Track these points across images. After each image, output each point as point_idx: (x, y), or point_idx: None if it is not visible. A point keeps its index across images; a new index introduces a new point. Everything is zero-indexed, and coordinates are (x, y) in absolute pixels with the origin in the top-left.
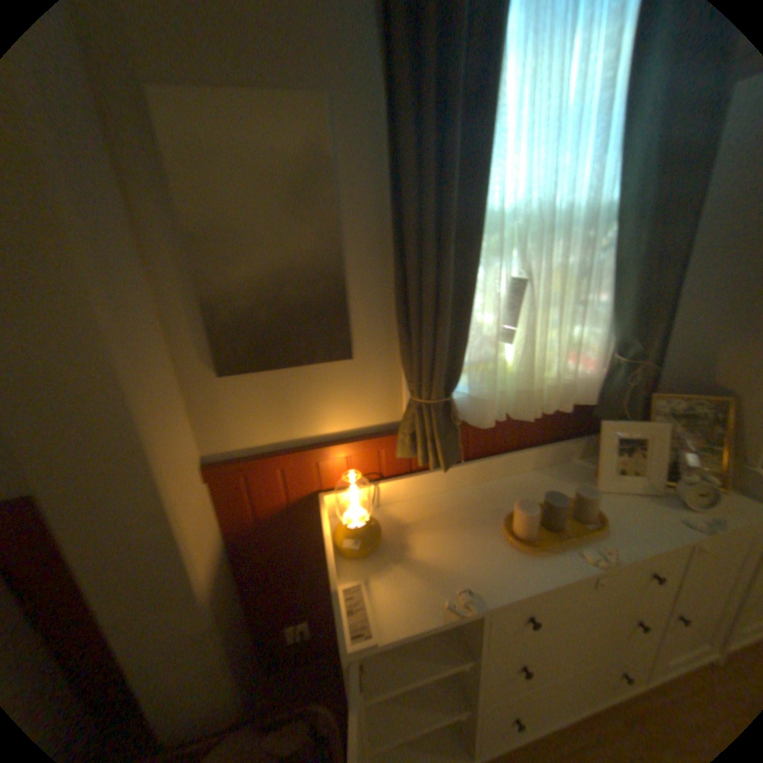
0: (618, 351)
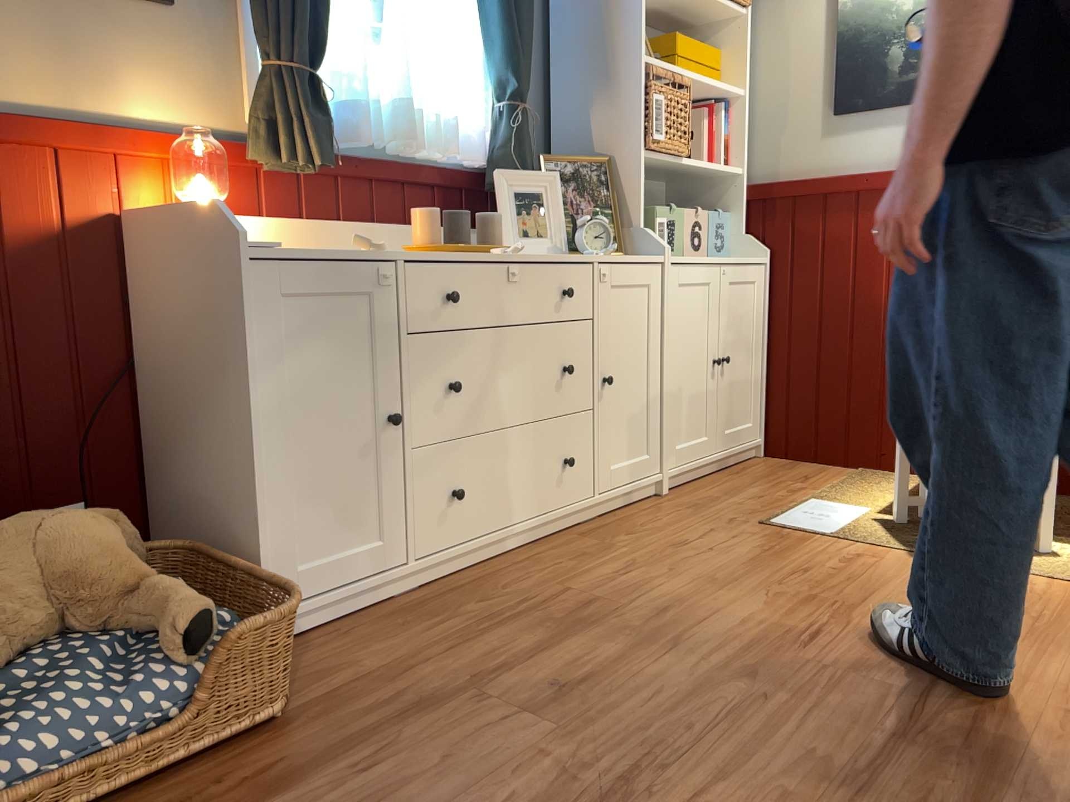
0: (497, 99)
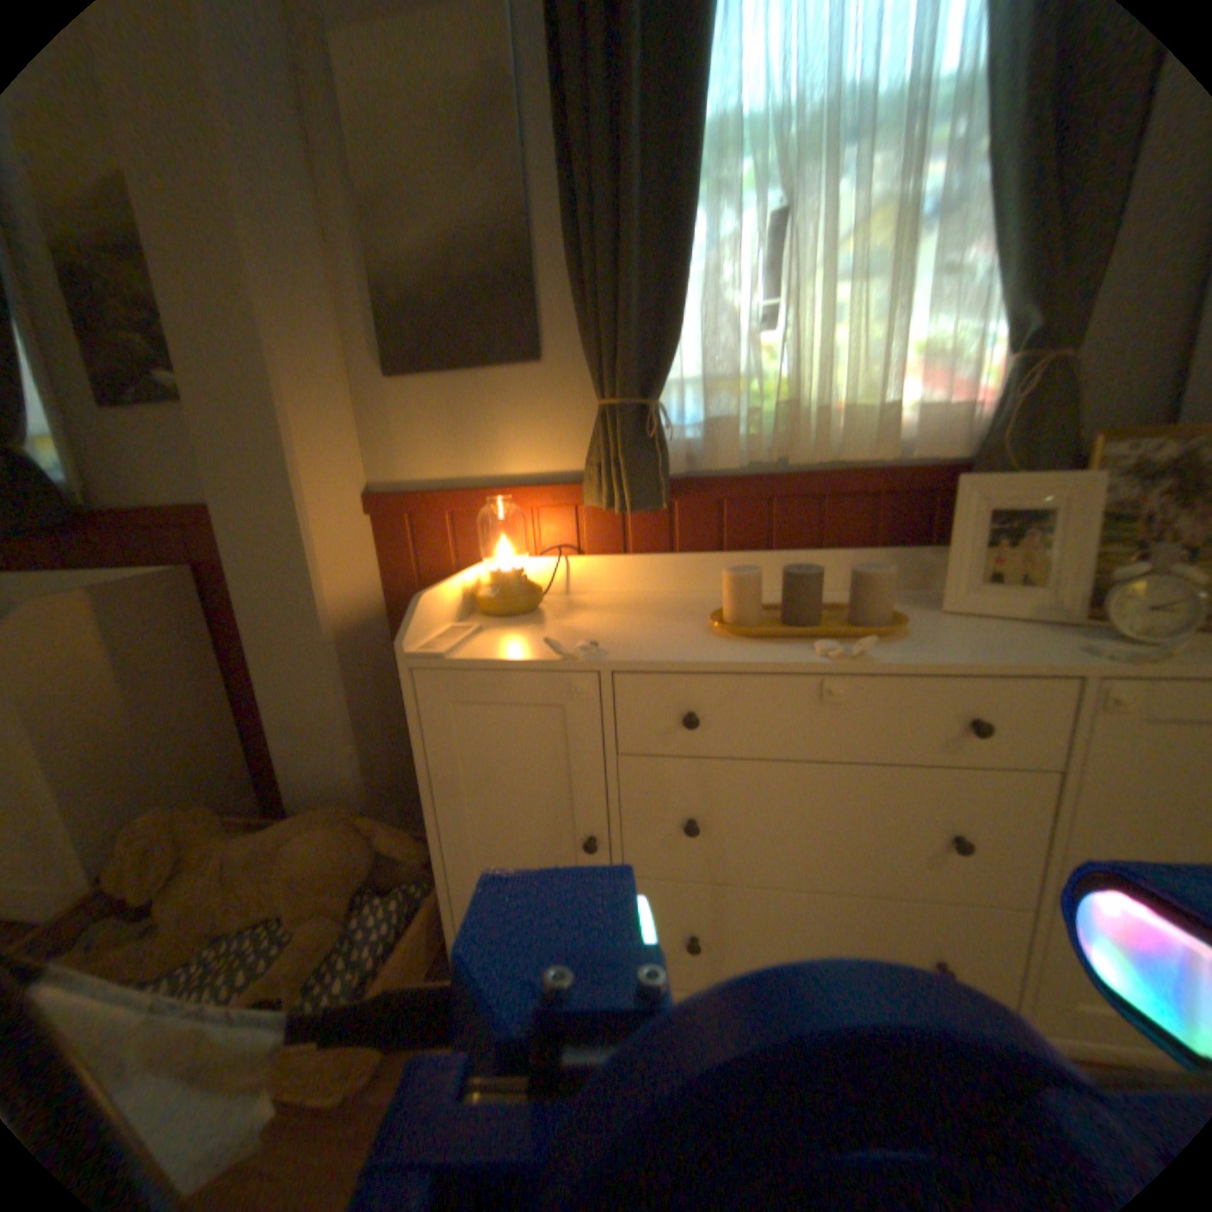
0: (1014, 349)
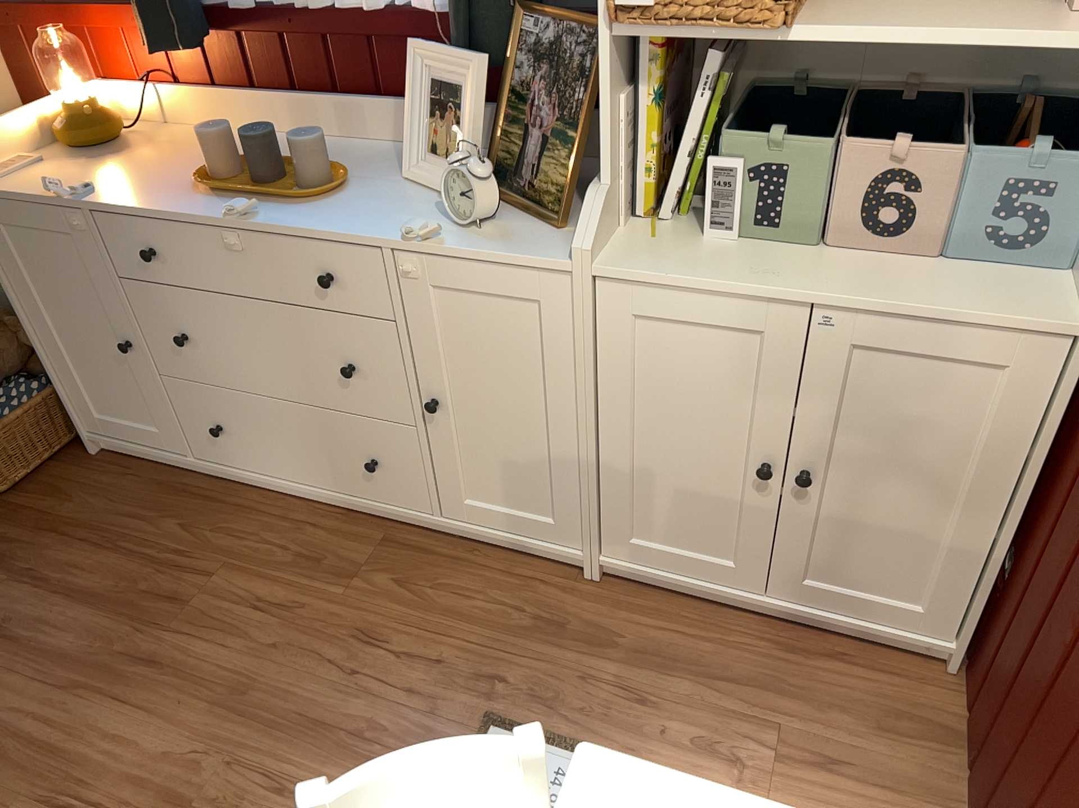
0: None
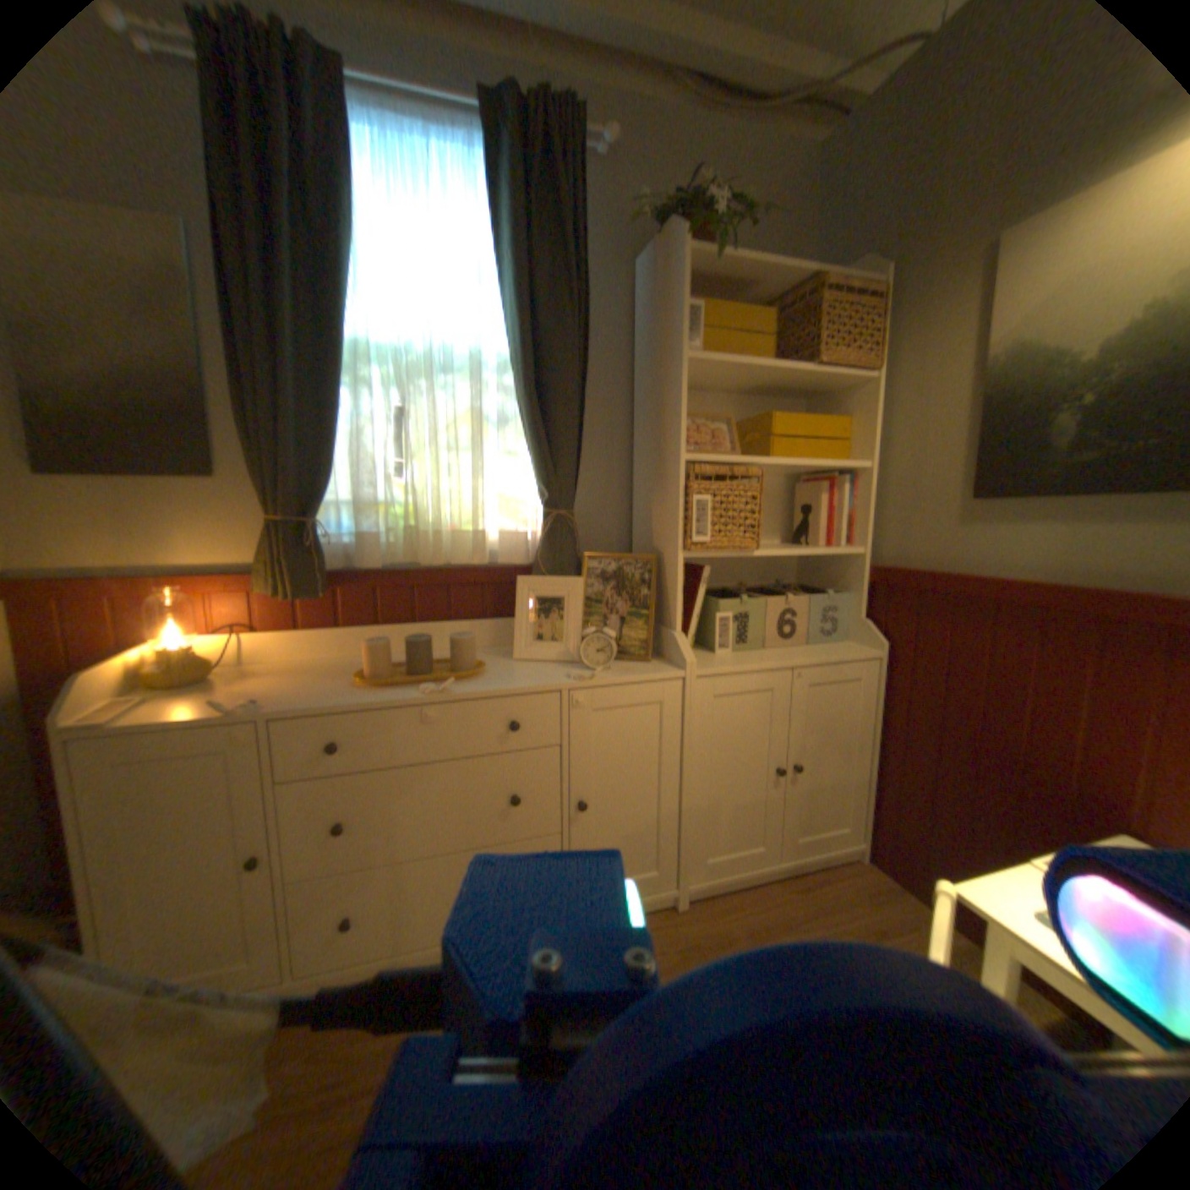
0: (542, 505)
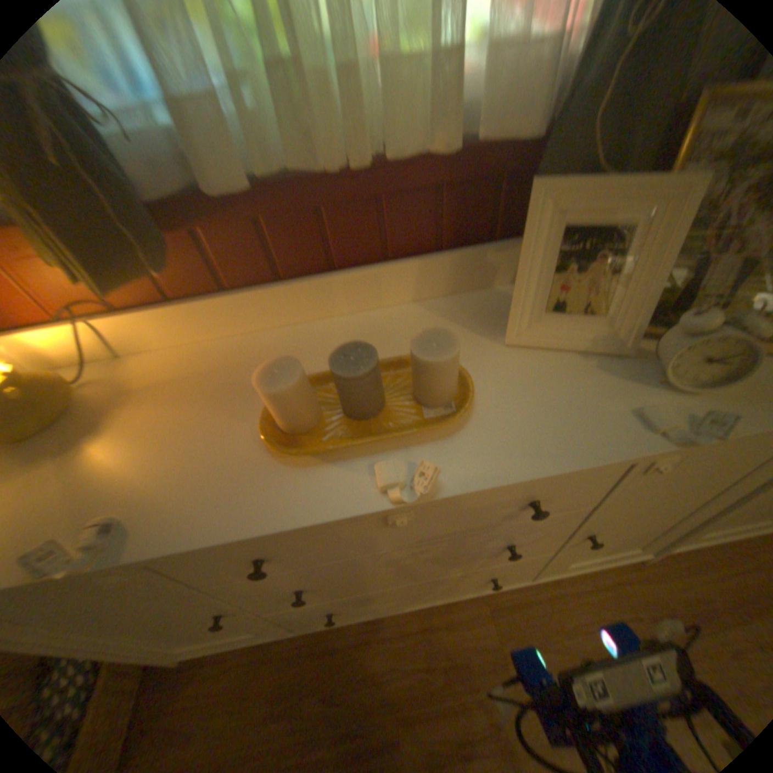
0: None
